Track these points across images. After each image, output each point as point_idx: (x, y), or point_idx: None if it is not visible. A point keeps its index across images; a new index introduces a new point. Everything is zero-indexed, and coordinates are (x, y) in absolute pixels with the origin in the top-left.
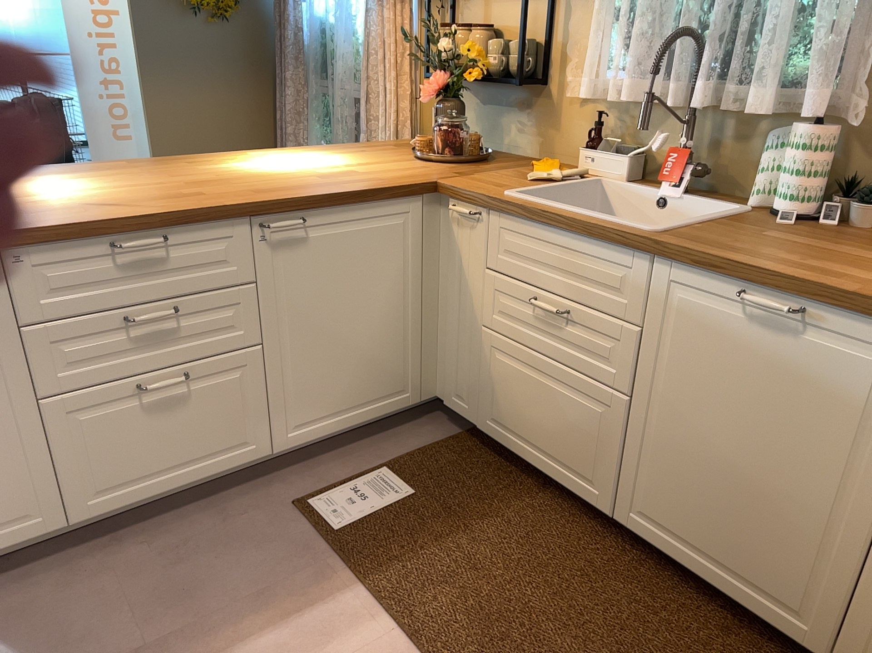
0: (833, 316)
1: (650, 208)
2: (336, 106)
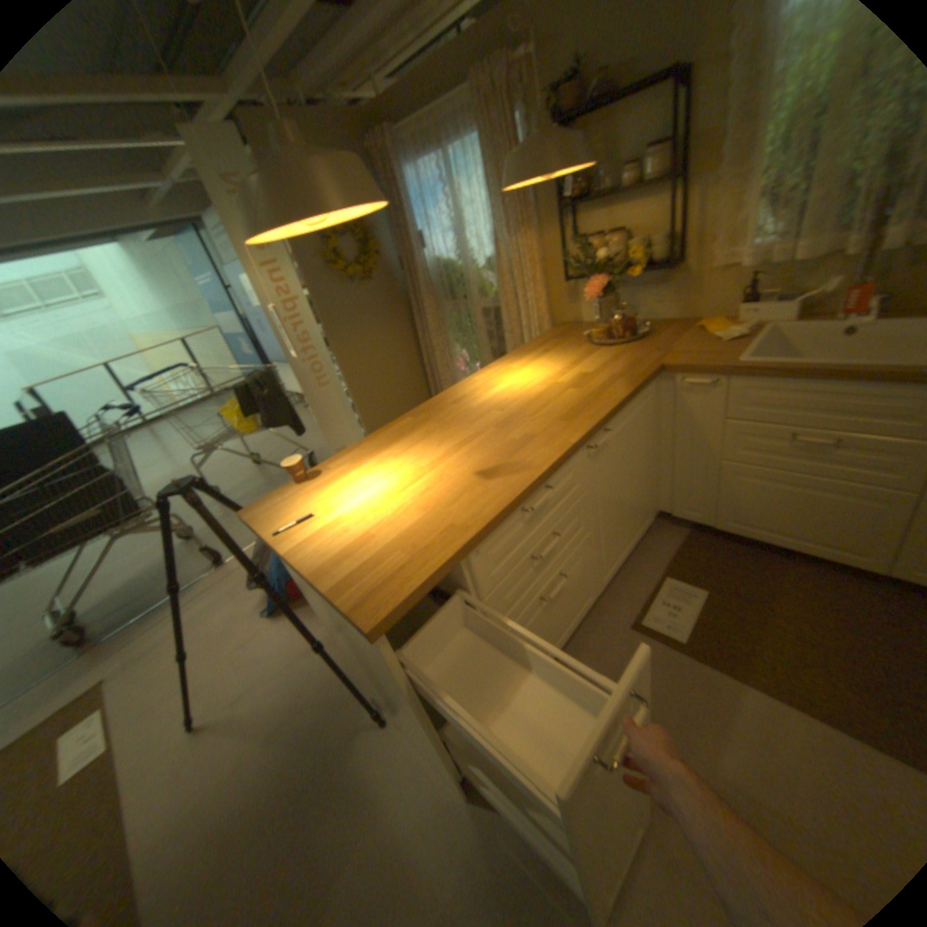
0: None
1: (837, 336)
2: (471, 318)
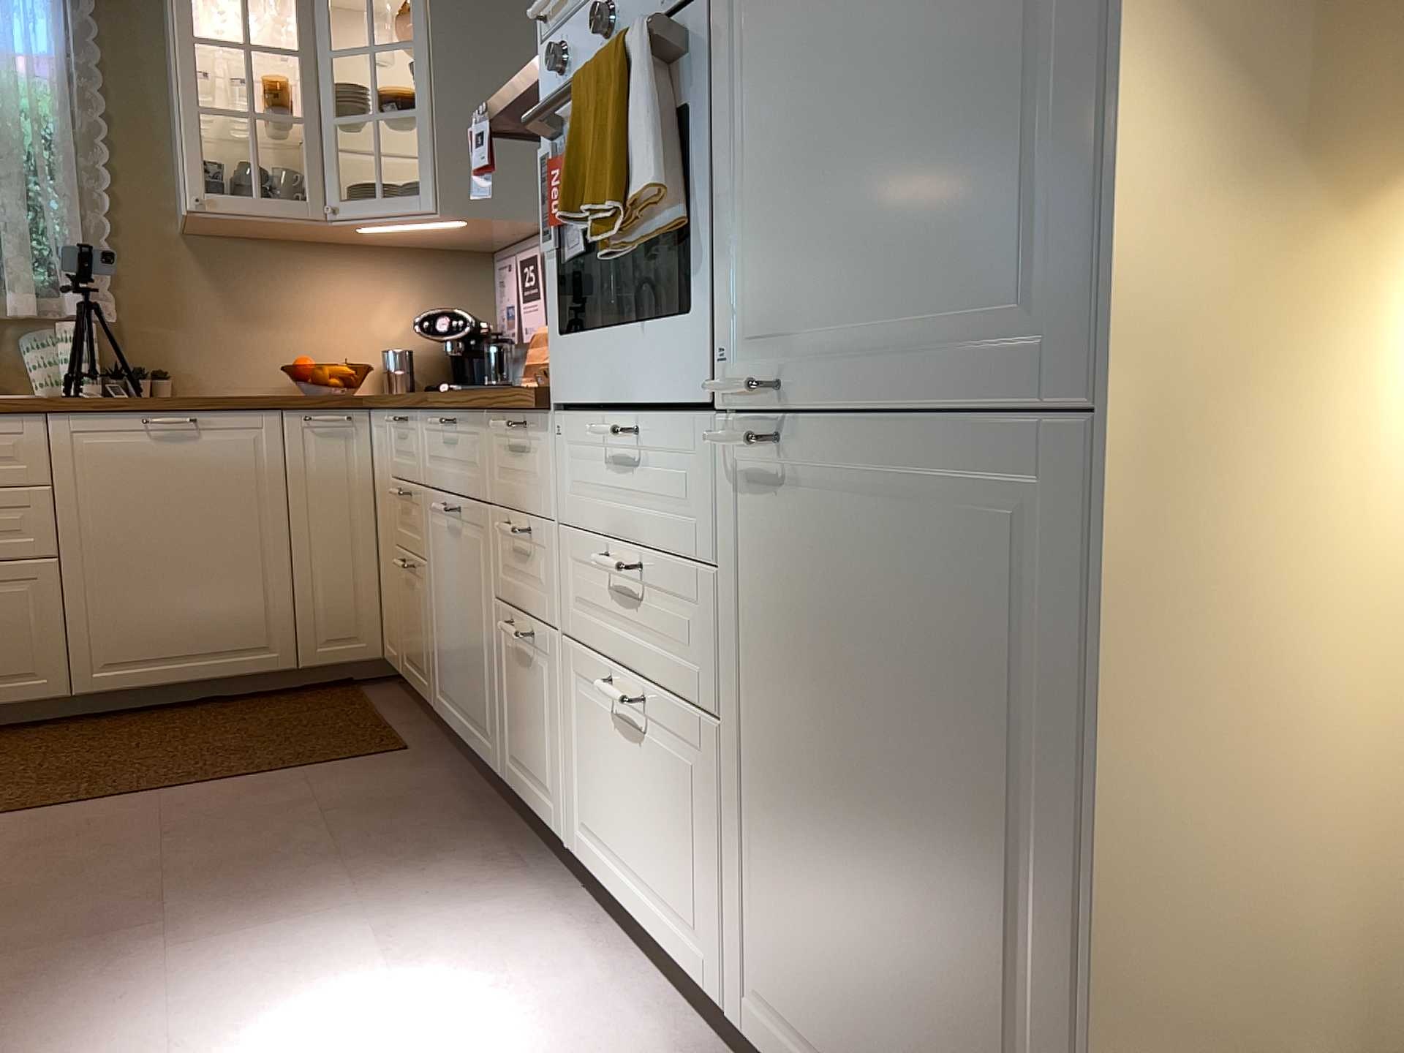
0: (215, 417)
1: None
2: None
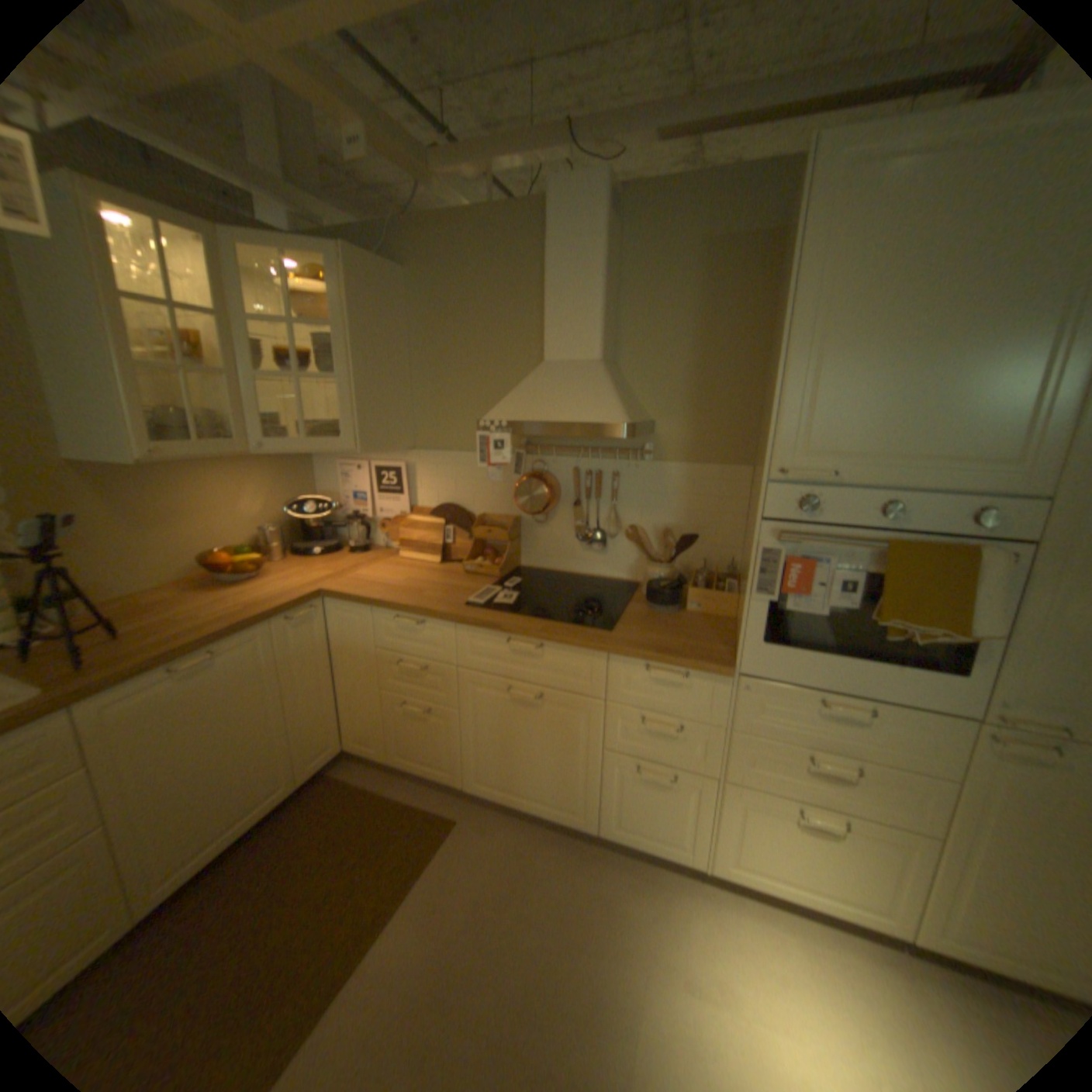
0: (223, 645)
1: None
2: None
